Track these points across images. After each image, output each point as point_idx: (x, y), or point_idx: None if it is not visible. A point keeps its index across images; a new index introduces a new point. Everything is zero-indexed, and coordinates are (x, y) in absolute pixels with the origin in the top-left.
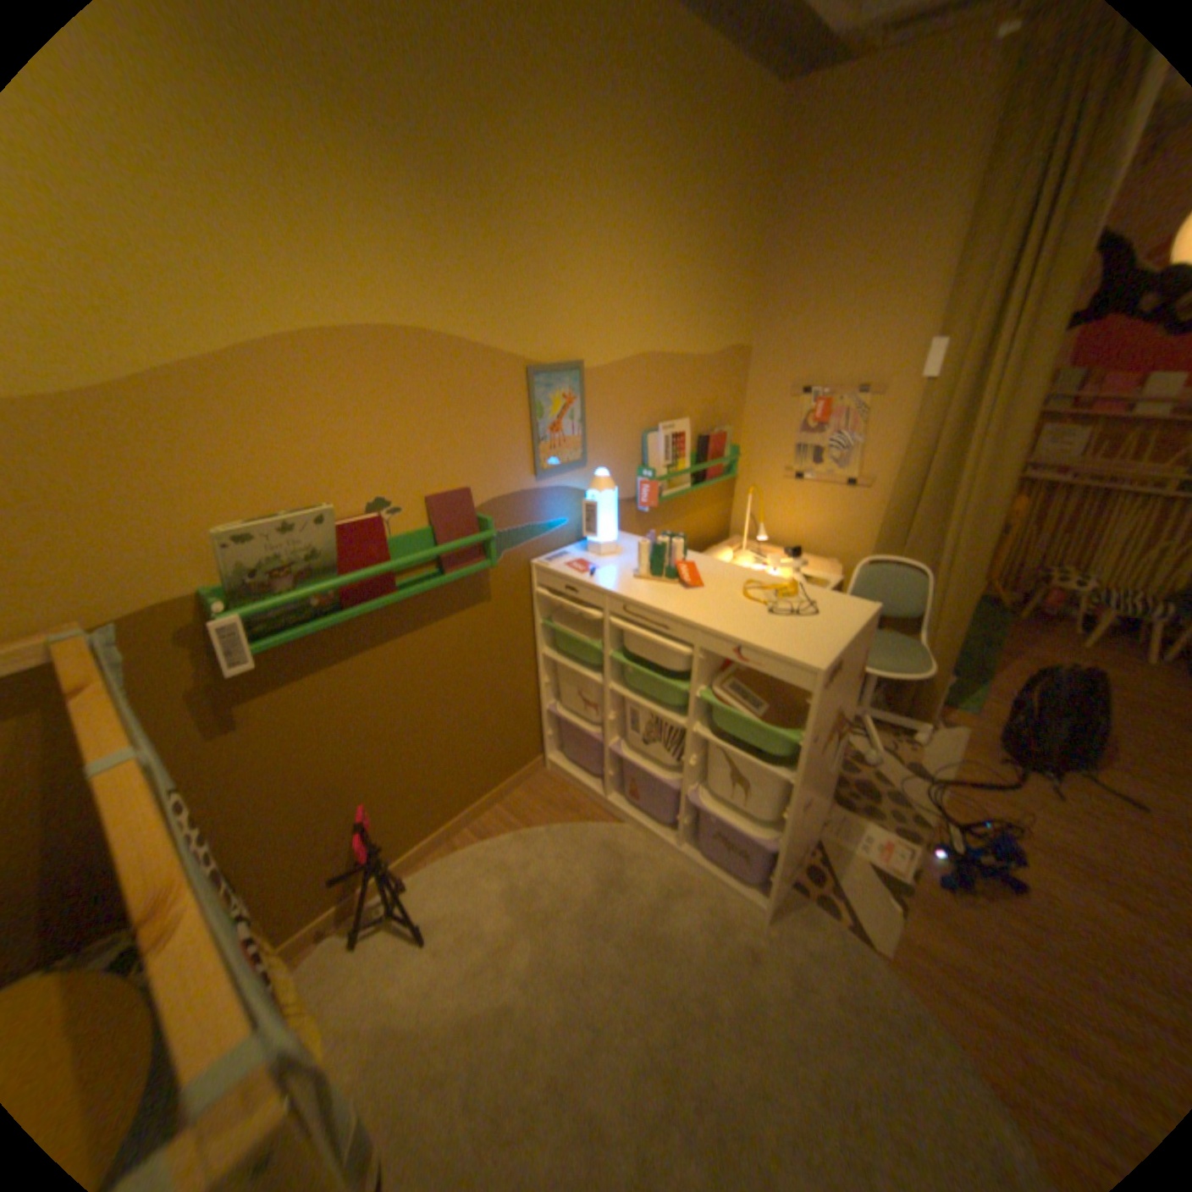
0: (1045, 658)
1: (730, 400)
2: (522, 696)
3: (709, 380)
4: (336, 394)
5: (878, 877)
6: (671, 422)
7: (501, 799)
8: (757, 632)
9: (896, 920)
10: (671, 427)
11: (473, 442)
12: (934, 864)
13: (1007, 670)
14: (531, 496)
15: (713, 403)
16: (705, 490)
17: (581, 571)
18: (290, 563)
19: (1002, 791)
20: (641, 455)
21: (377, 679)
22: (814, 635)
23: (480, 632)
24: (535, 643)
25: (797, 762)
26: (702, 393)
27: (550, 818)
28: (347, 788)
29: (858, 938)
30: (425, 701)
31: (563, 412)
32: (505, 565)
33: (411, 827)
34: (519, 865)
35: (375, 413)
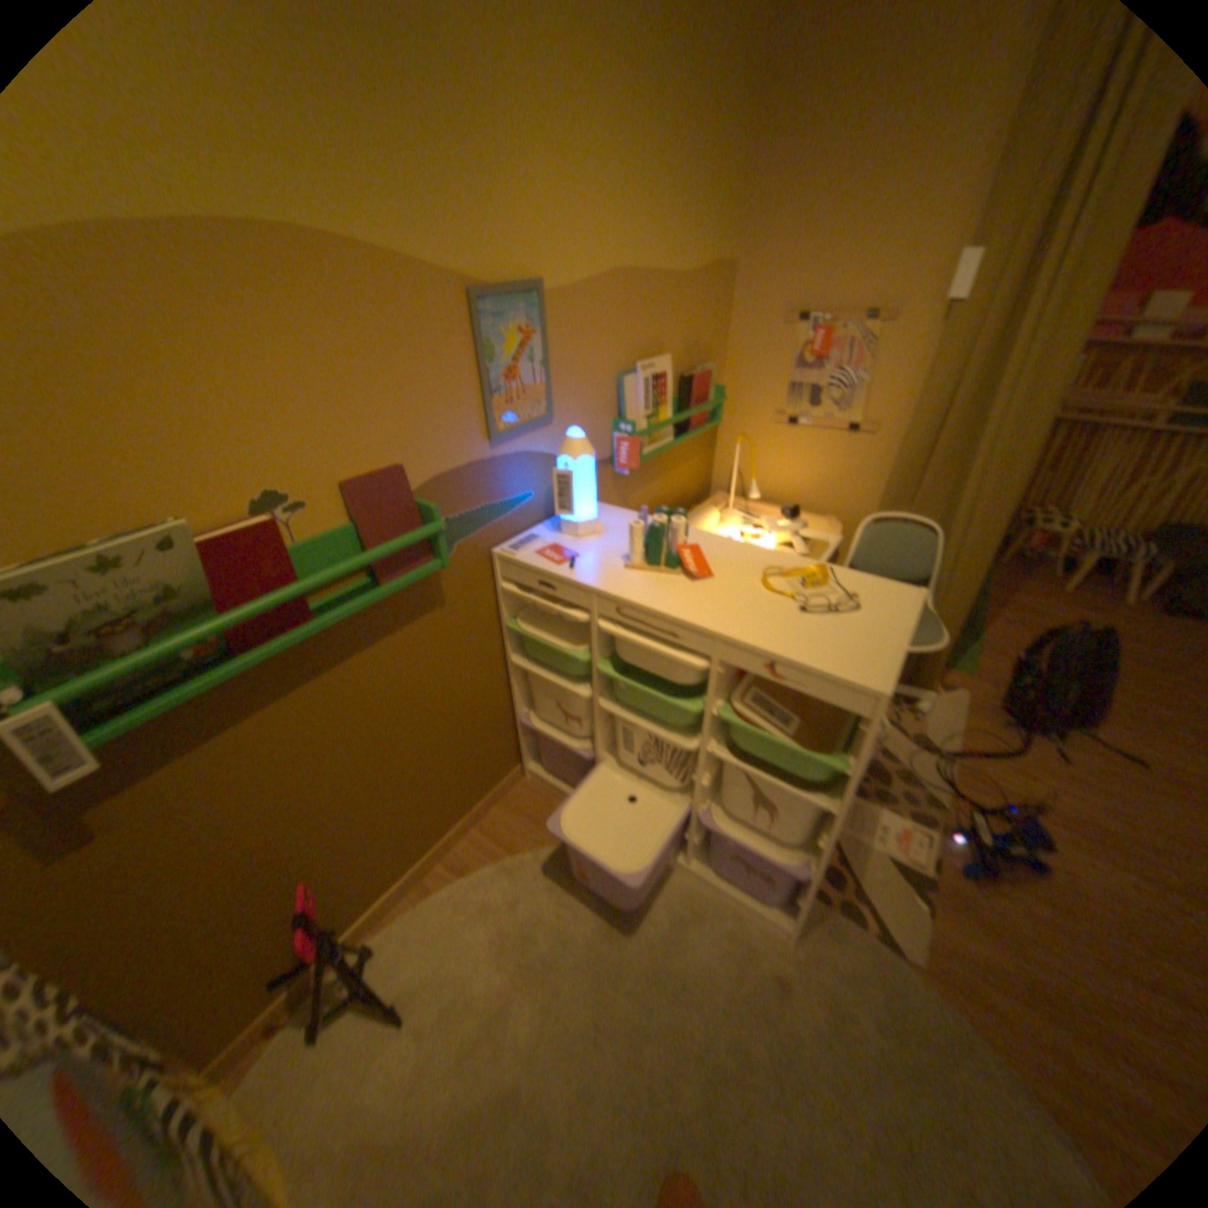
0: (1030, 605)
1: (715, 331)
2: (493, 709)
3: (693, 305)
4: (168, 334)
5: (900, 874)
6: (652, 360)
7: (477, 824)
8: (795, 643)
9: (925, 922)
10: (652, 367)
11: (402, 400)
12: (954, 851)
13: (996, 621)
14: (487, 469)
15: (697, 335)
16: (687, 442)
17: (558, 563)
18: (128, 614)
19: (1010, 759)
20: (618, 404)
21: (302, 730)
22: (864, 641)
23: (435, 646)
24: (504, 647)
25: (836, 786)
26: (685, 322)
27: (537, 842)
28: (280, 865)
29: (889, 950)
30: (372, 742)
31: (522, 352)
32: (460, 560)
33: (371, 883)
34: (507, 907)
35: (244, 364)
